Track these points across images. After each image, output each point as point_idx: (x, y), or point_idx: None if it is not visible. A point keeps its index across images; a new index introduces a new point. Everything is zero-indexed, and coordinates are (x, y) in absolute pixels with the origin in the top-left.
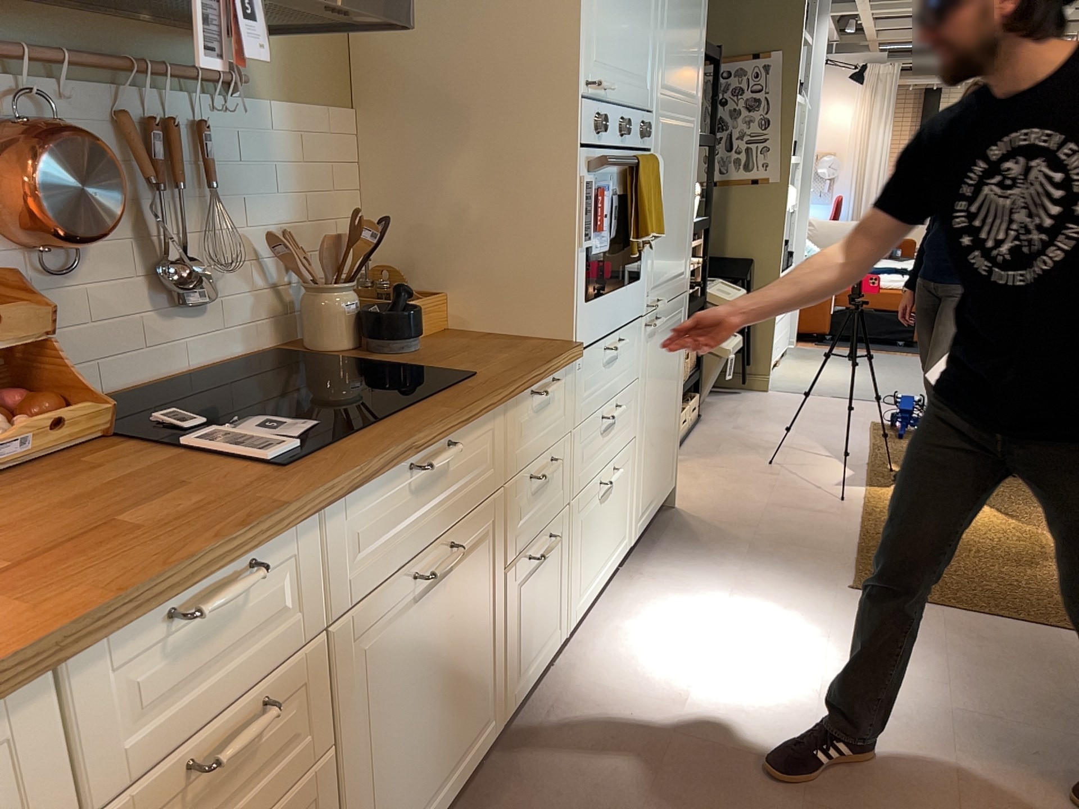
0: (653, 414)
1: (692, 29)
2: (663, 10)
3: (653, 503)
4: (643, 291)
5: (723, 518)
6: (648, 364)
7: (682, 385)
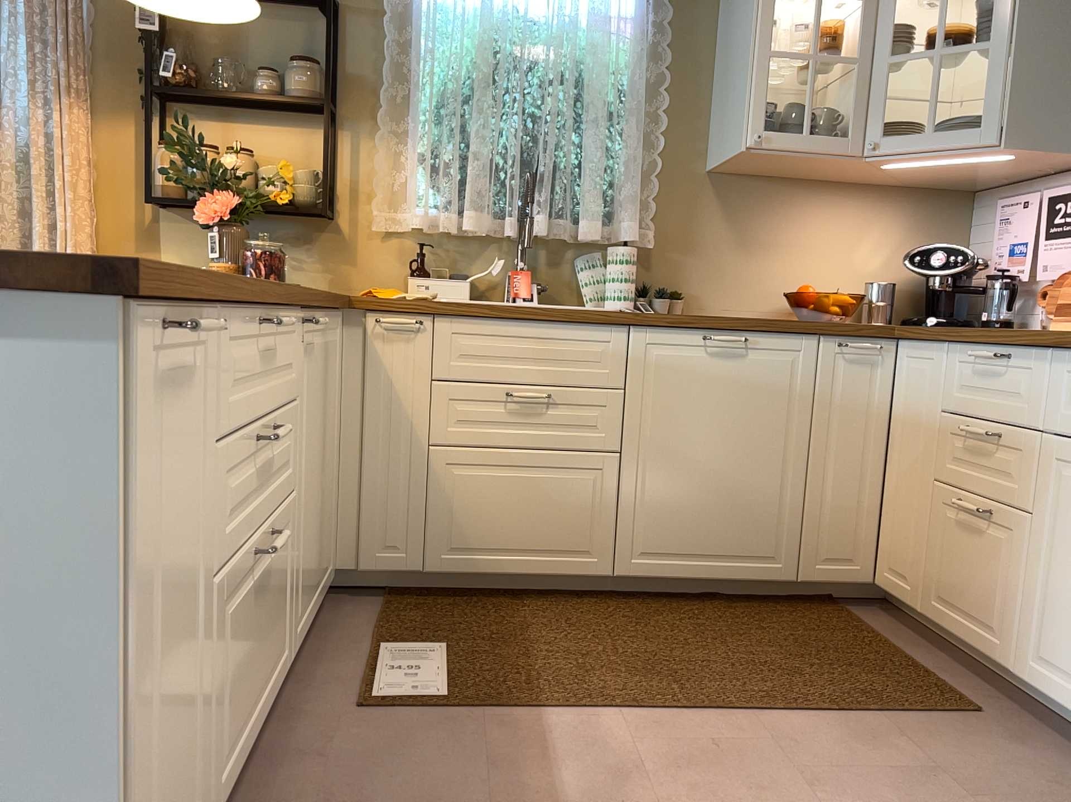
0: None
1: None
2: None
3: None
4: None
5: None
6: None
7: None
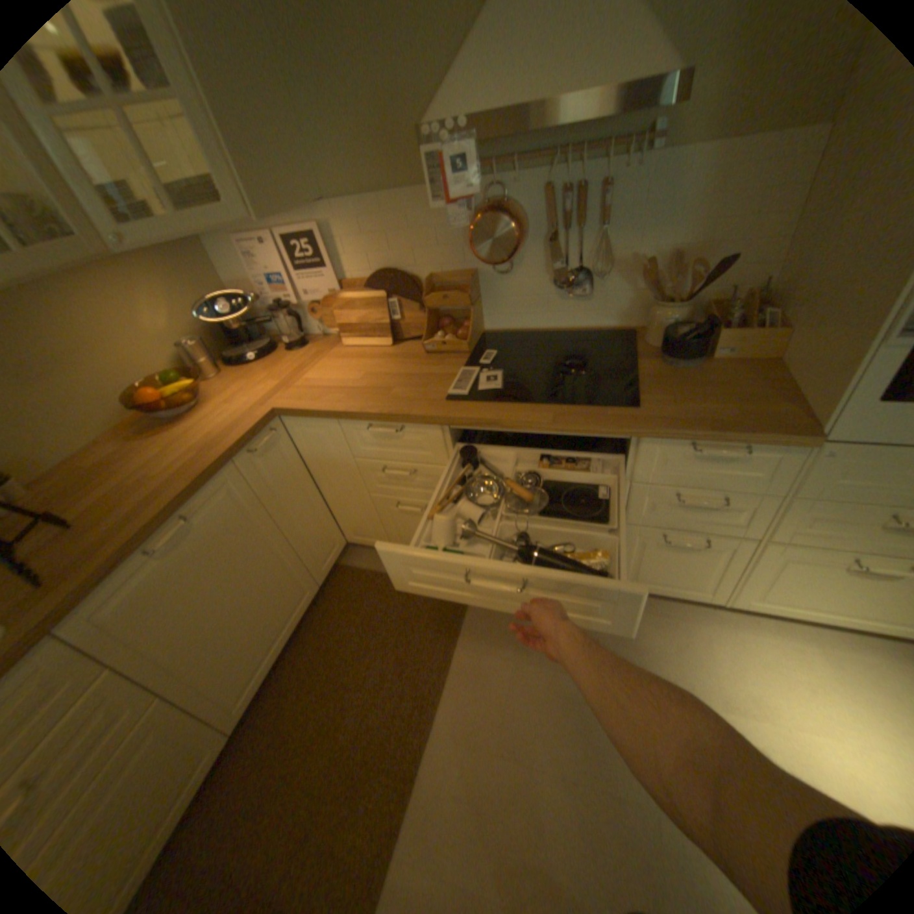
0: None
1: None
2: None
3: None
4: None
5: None
6: None
7: None
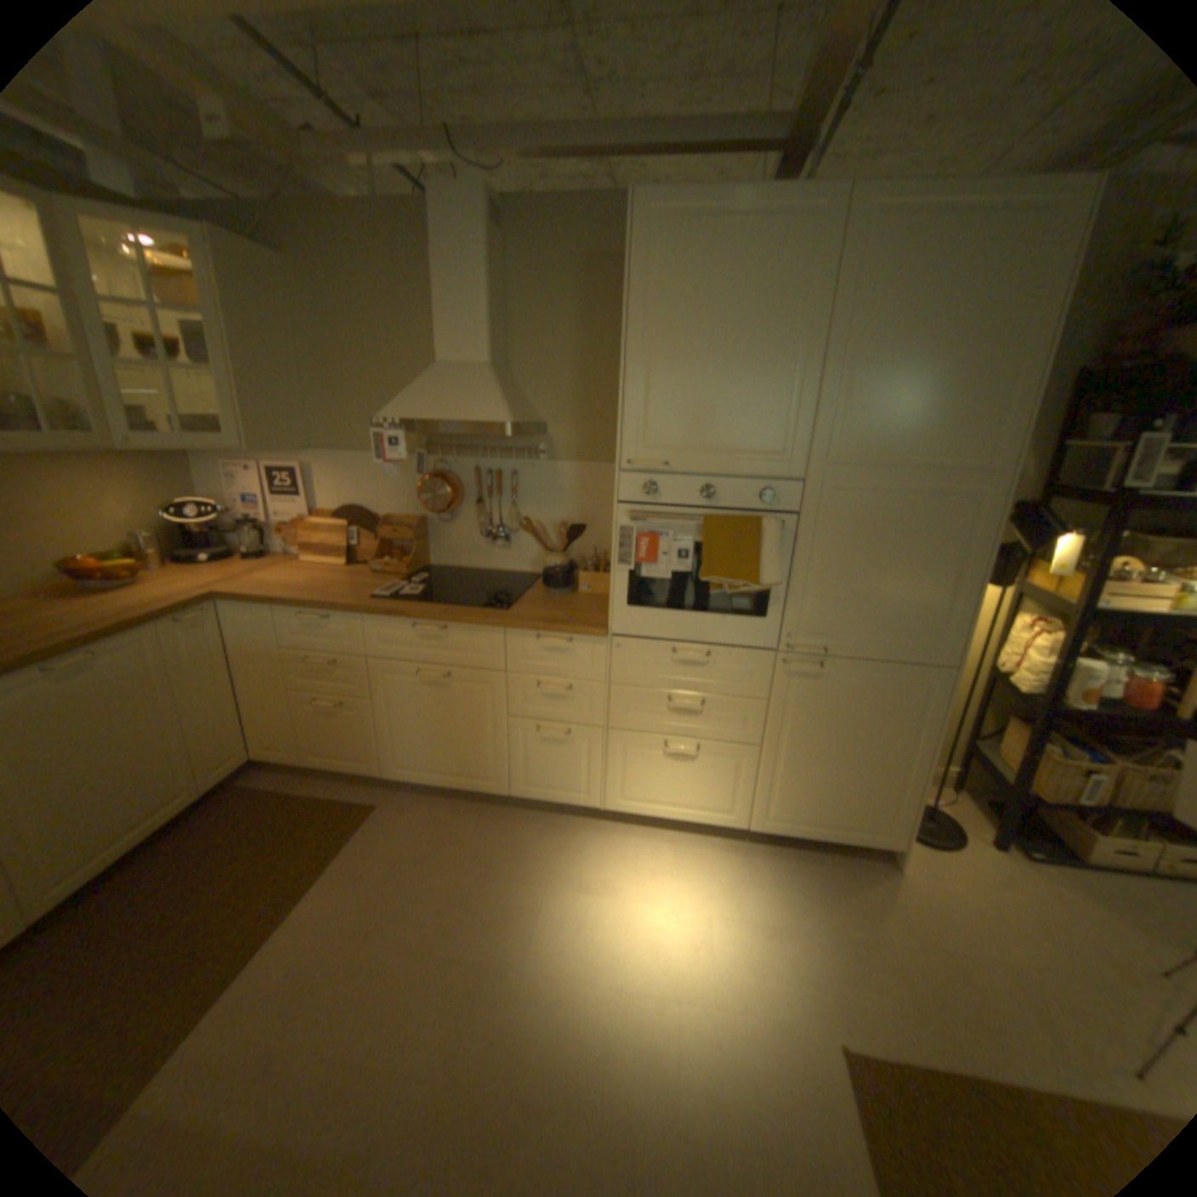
0: (810, 746)
1: (954, 388)
2: (827, 385)
3: (816, 828)
4: (770, 630)
5: (917, 918)
6: (790, 696)
7: (929, 760)
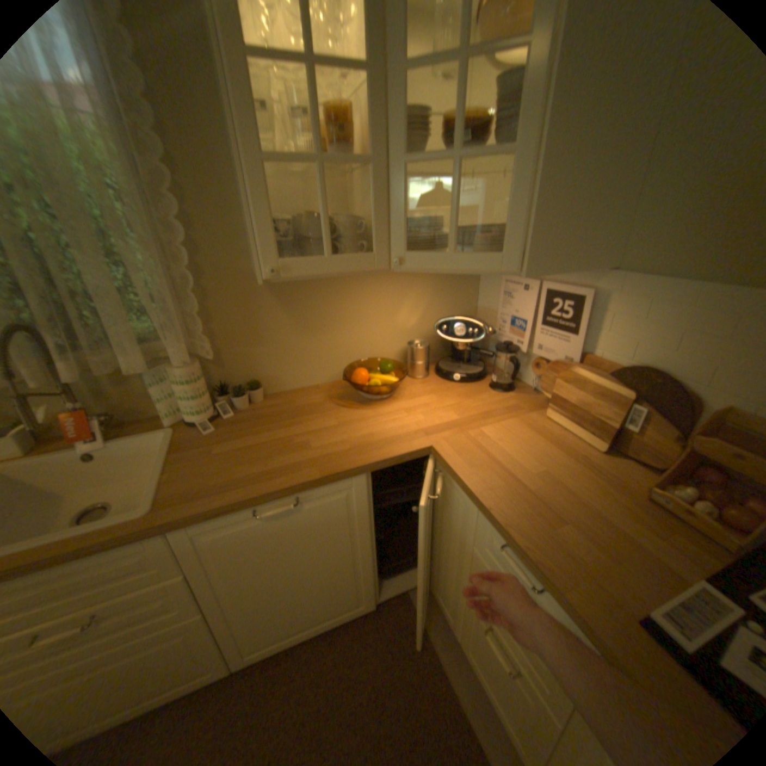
0: None
1: None
2: None
3: None
4: None
5: None
6: None
7: None
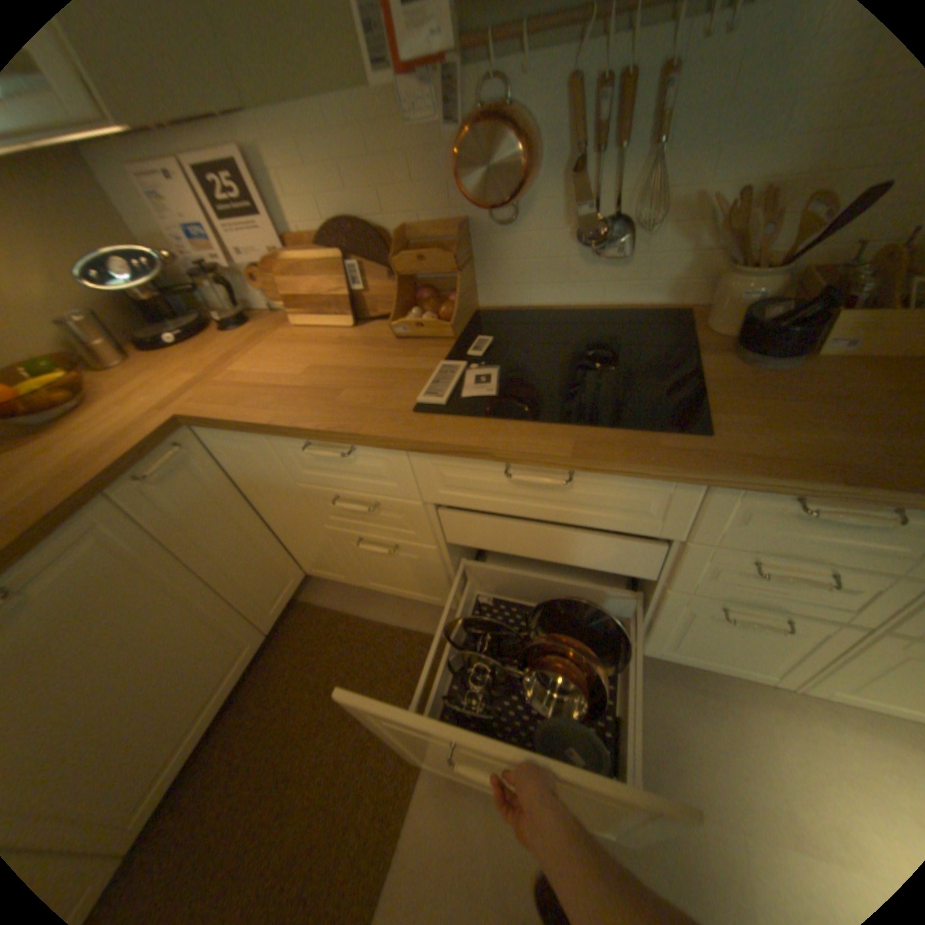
0: None
1: None
2: None
3: None
4: None
5: None
6: None
7: None
